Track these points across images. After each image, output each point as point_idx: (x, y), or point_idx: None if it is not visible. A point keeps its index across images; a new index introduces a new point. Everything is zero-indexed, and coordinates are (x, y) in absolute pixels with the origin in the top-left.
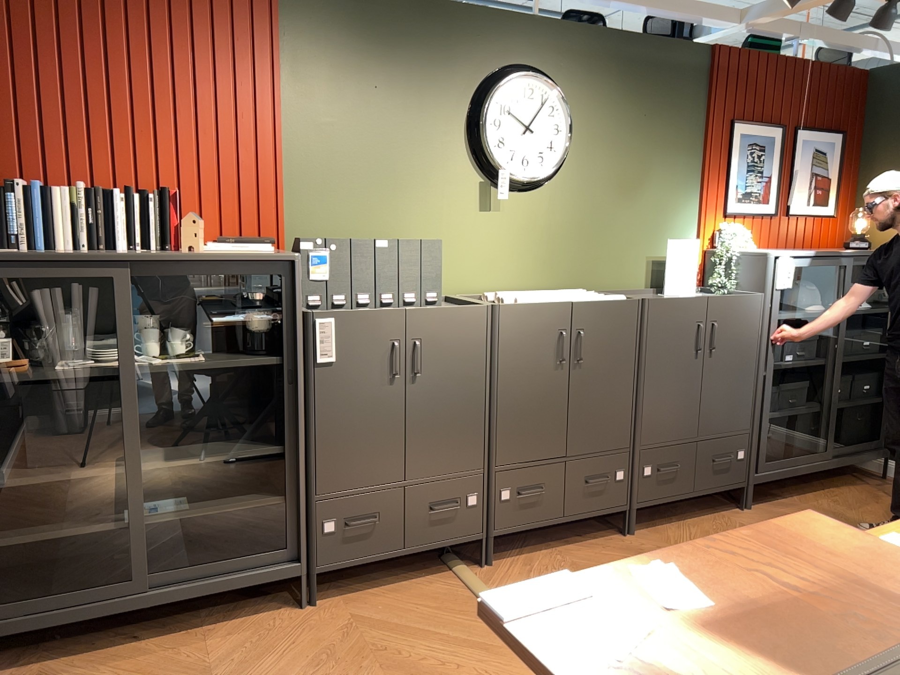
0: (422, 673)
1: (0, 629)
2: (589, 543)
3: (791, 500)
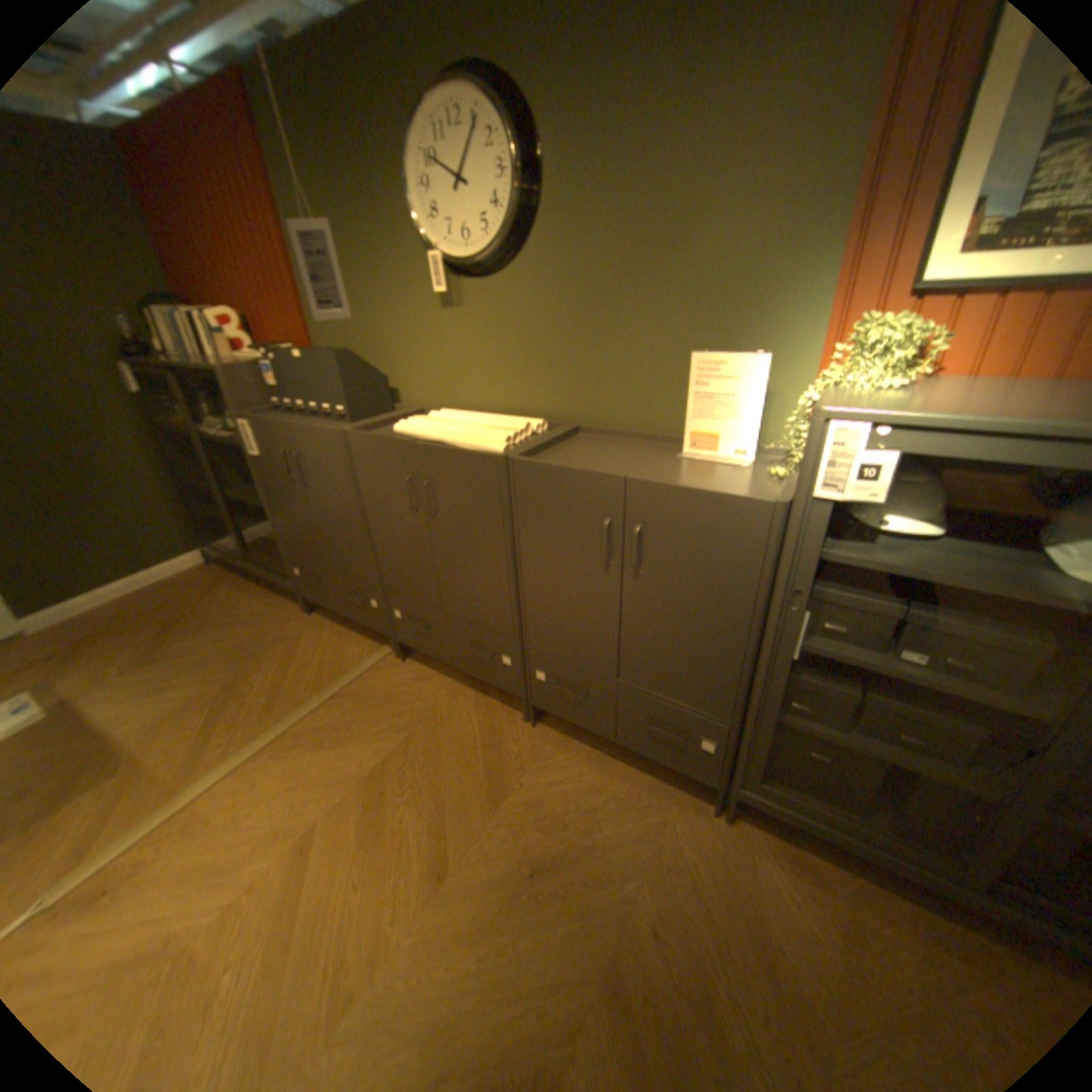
0: (235, 691)
1: (207, 552)
2: (488, 702)
3: (837, 879)
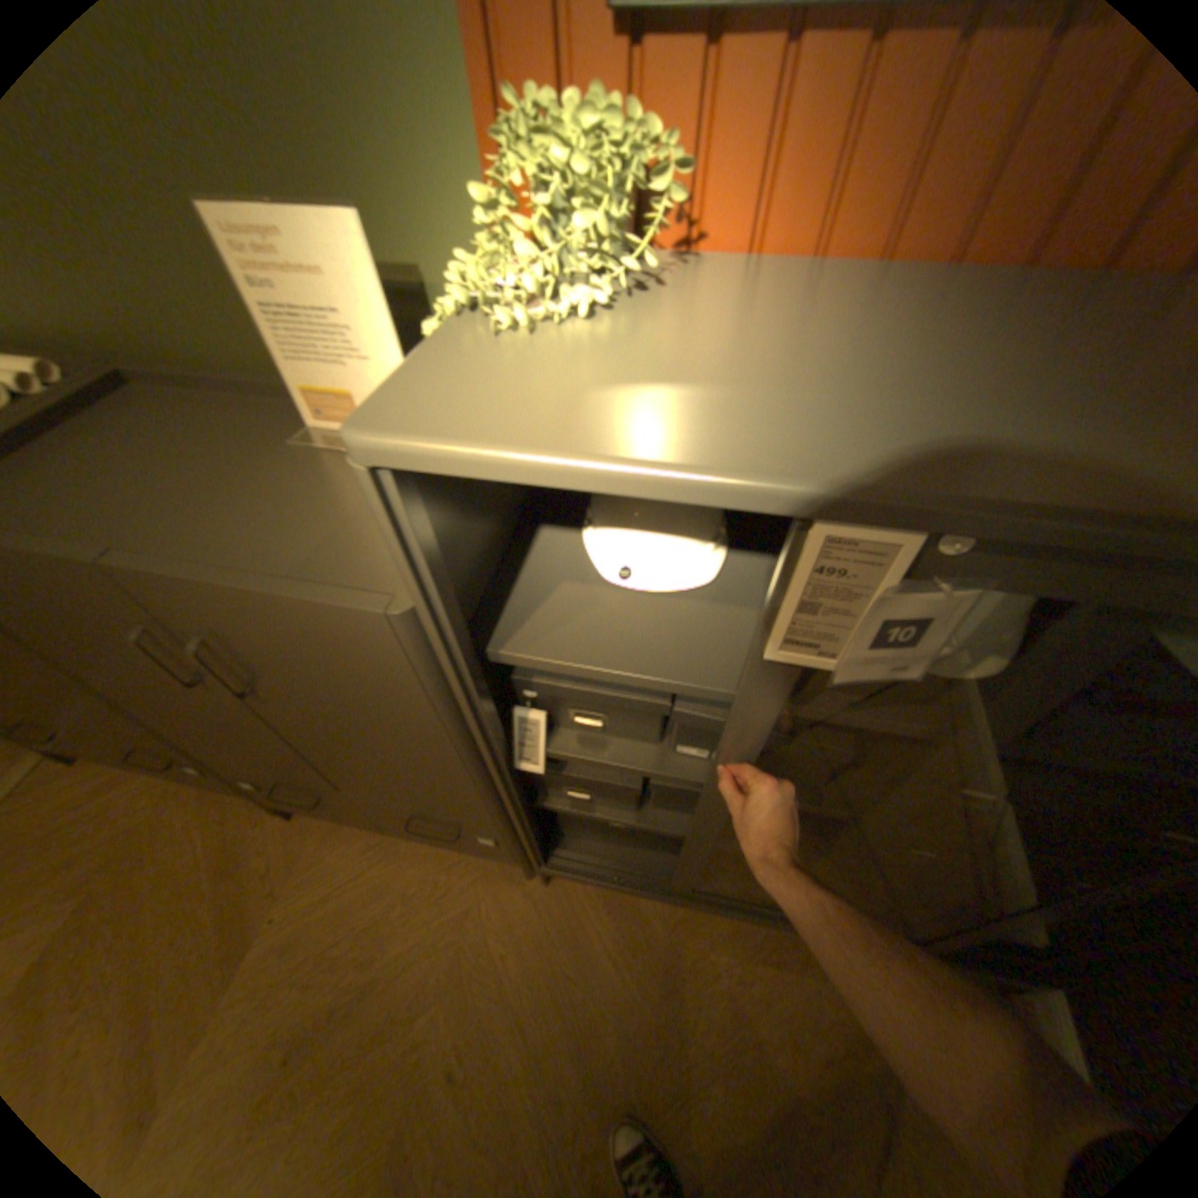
0: None
1: None
2: (216, 799)
3: (658, 913)
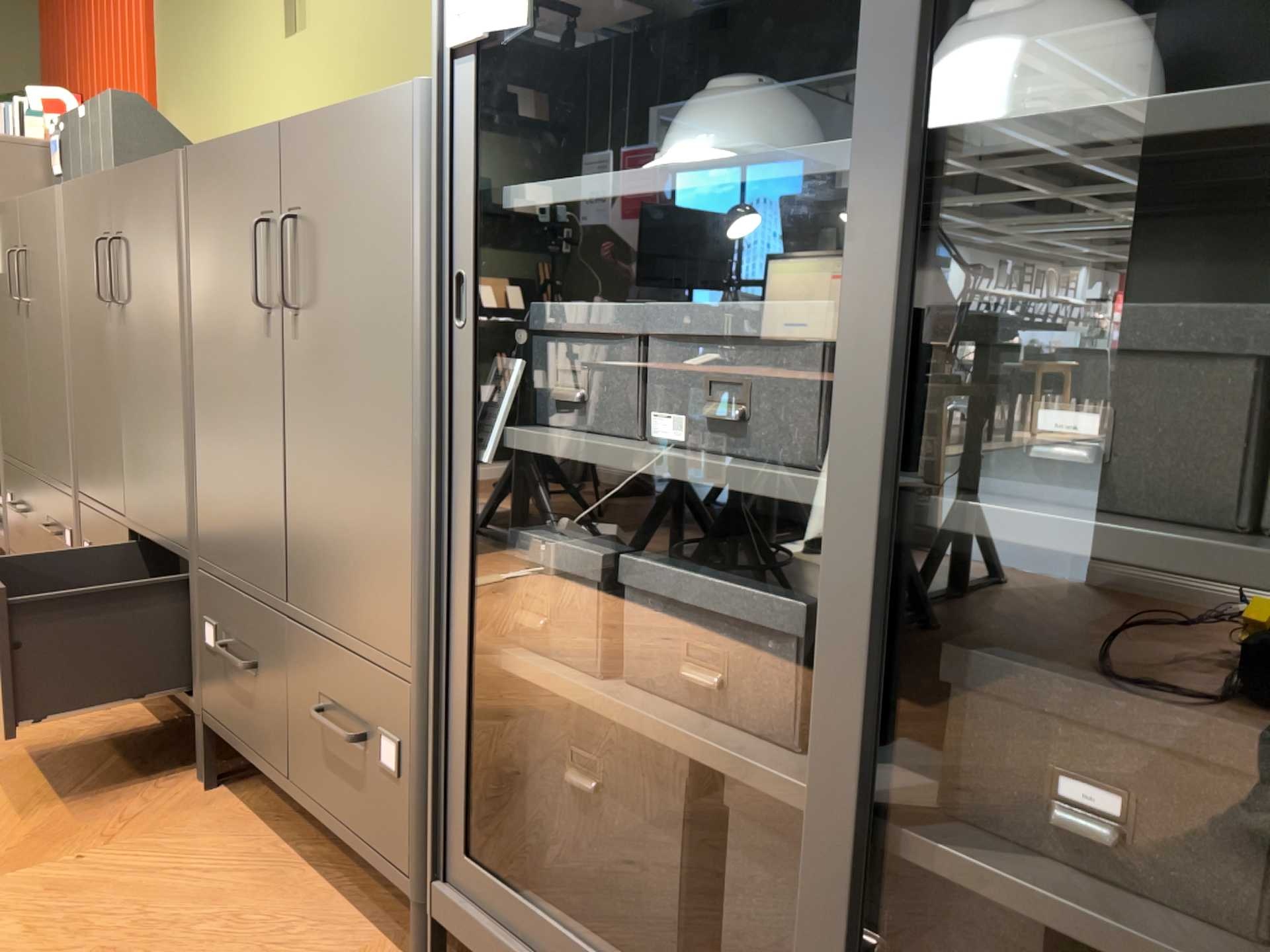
0: None
1: None
2: (169, 746)
3: None
